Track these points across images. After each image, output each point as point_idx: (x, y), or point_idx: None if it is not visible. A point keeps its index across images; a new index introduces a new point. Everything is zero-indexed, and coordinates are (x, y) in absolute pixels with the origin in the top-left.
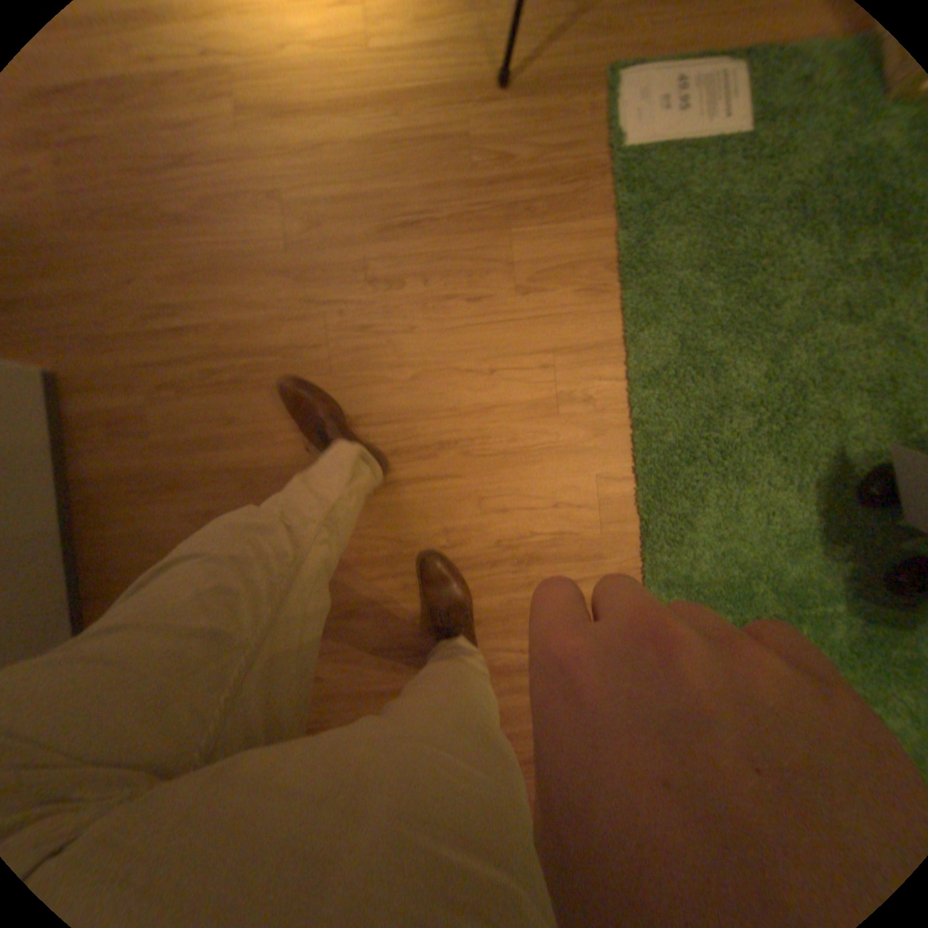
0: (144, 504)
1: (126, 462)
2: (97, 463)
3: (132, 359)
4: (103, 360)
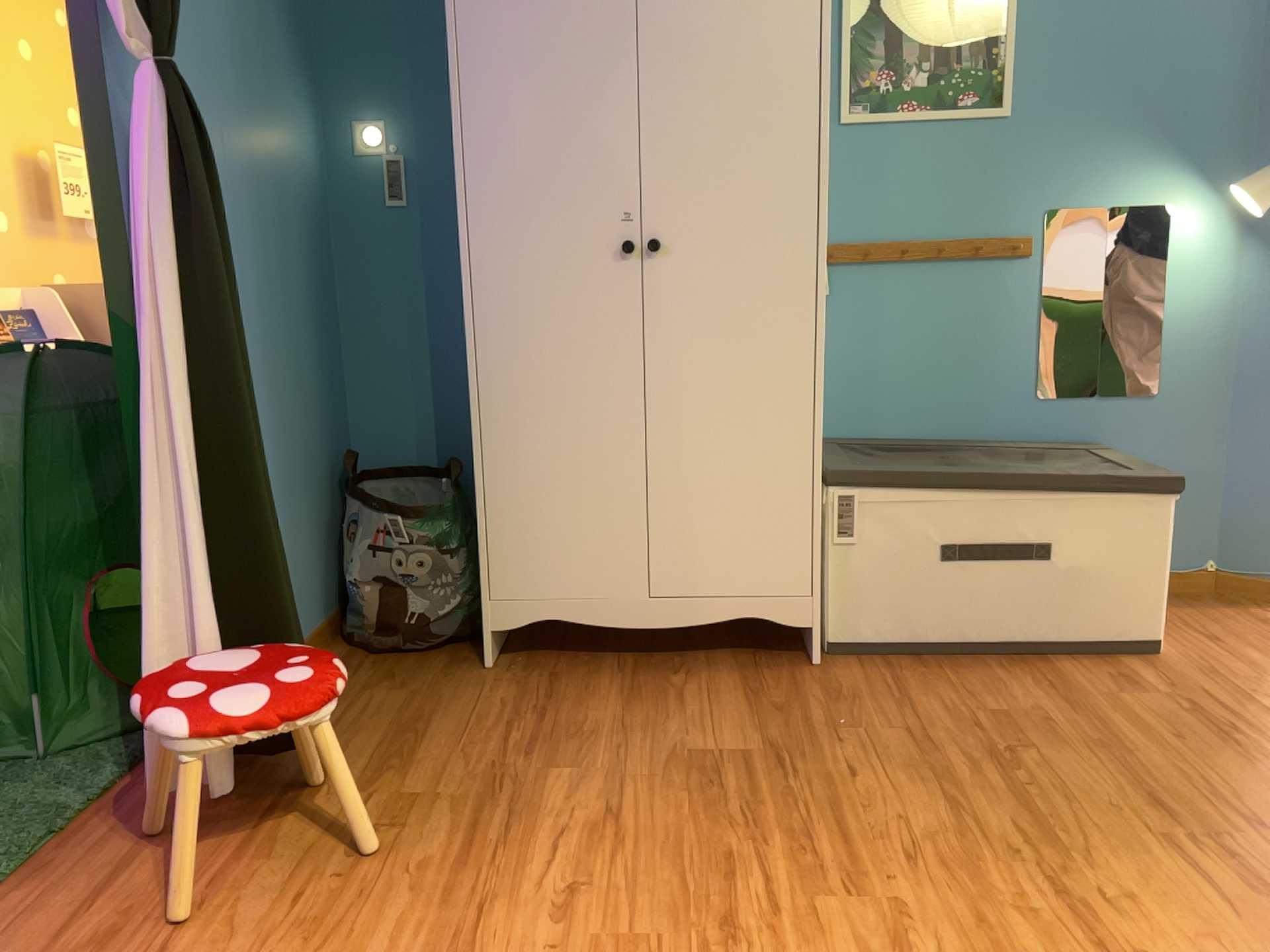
0: (1034, 691)
1: (1079, 684)
2: (1067, 671)
3: (1204, 692)
4: (1189, 679)
